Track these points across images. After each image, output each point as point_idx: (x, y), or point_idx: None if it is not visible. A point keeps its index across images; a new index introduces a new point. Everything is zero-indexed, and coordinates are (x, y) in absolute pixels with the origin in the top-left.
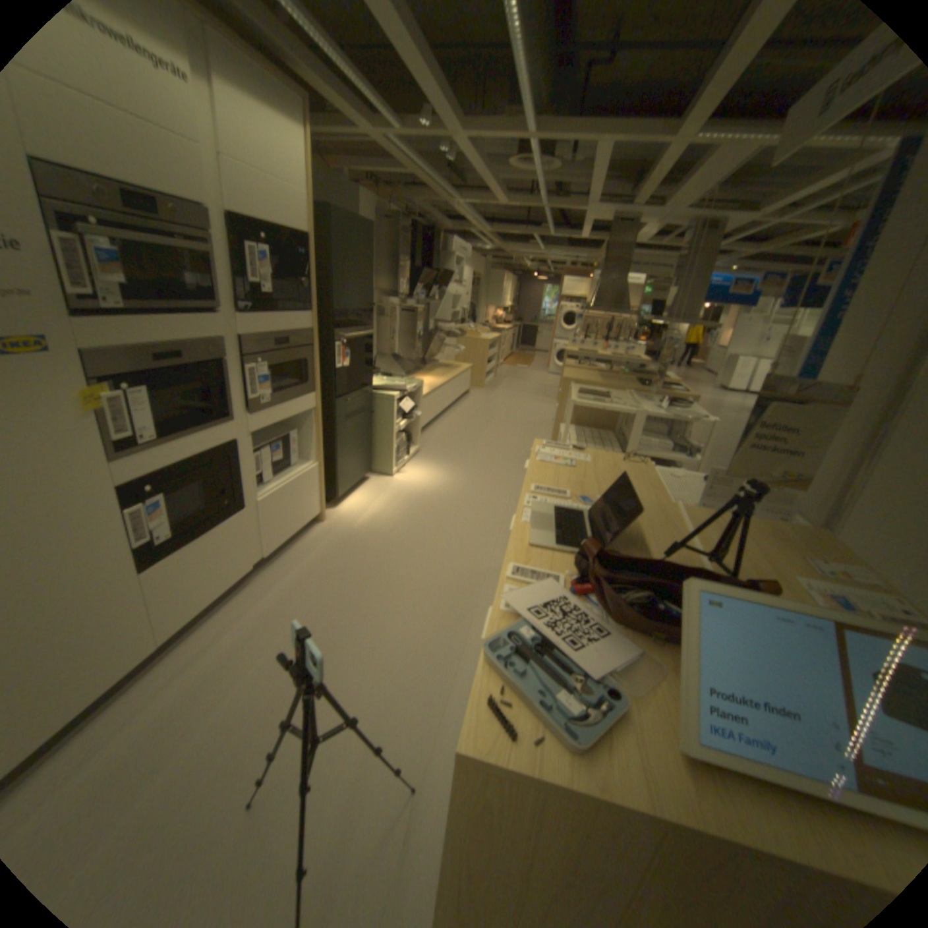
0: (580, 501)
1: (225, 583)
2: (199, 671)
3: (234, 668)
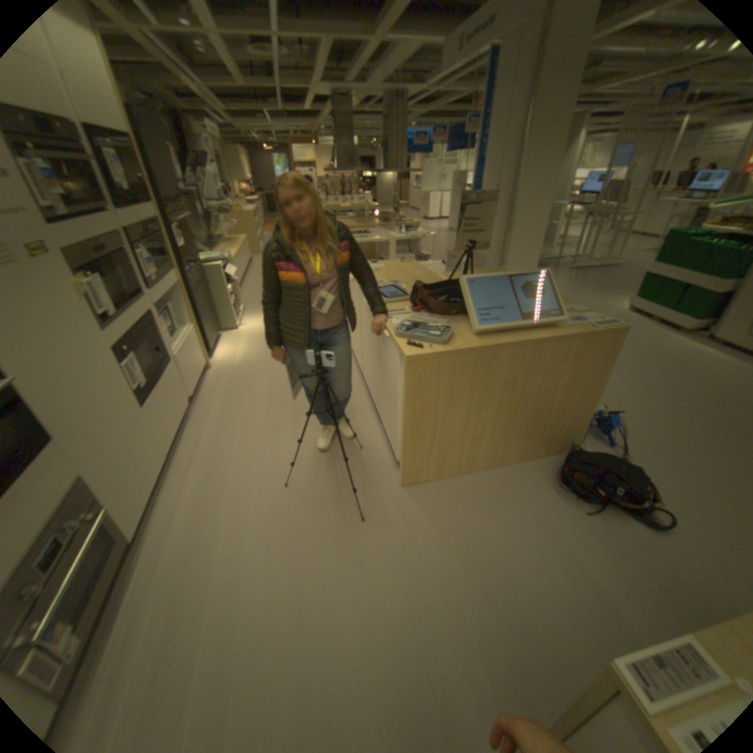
0: (391, 285)
1: (180, 413)
2: (201, 460)
3: (222, 450)
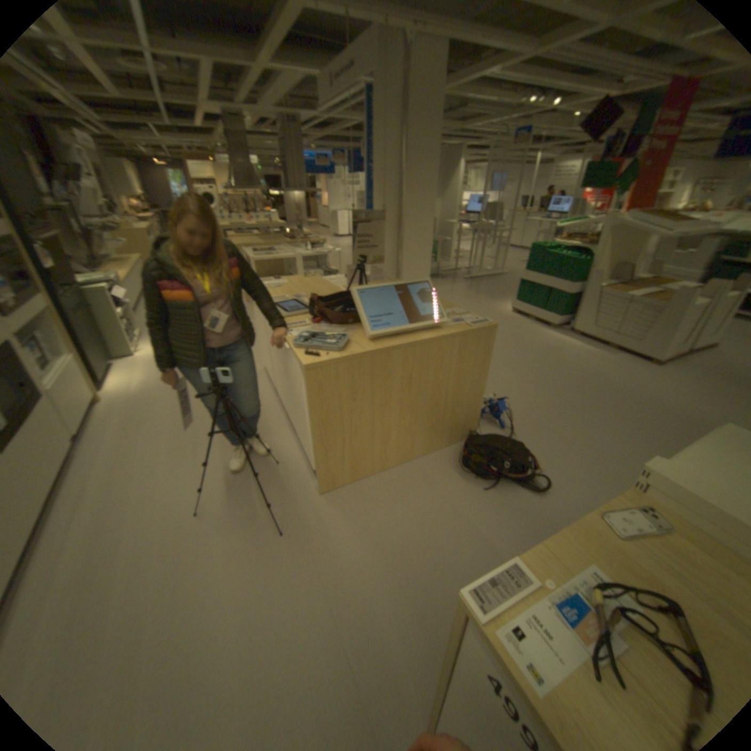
0: (295, 300)
1: (60, 455)
2: (91, 504)
3: (118, 490)
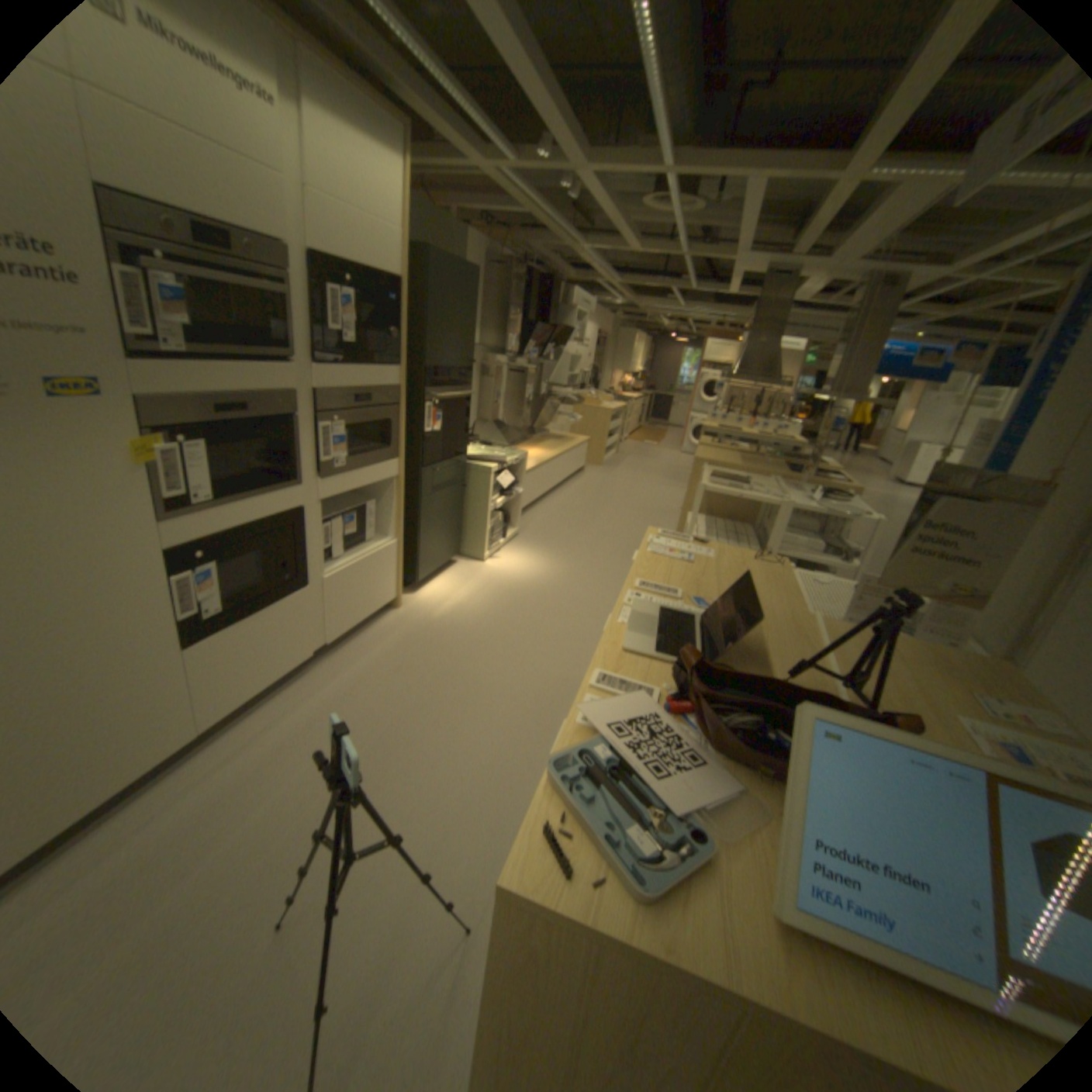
0: (695, 603)
1: (282, 667)
2: (244, 765)
3: (282, 765)
